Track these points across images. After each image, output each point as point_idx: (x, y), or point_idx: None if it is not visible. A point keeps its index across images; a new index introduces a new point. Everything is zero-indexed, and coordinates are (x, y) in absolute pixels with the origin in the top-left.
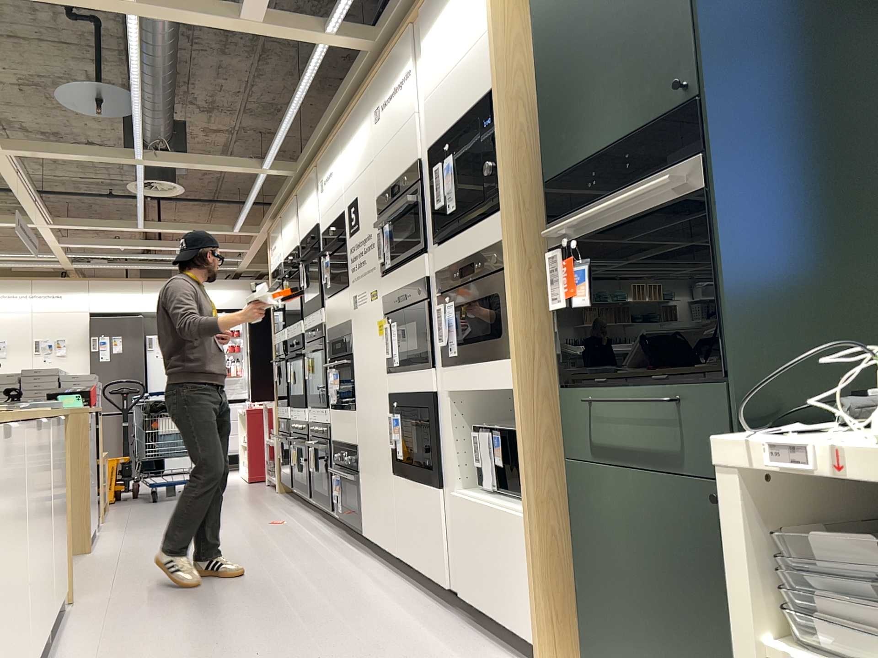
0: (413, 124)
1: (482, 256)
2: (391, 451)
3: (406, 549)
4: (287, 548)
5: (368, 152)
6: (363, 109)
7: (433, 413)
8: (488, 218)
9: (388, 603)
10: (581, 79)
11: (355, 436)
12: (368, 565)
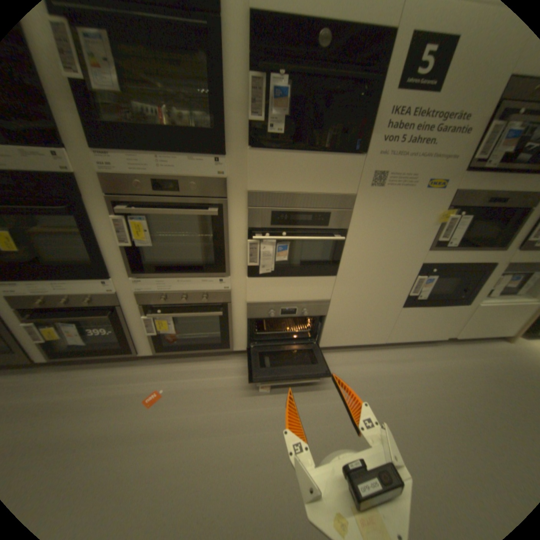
0: None
1: None
2: (407, 297)
3: (399, 338)
4: (273, 401)
5: None
6: None
7: (489, 273)
8: None
9: (427, 365)
10: None
11: (327, 293)
12: (349, 359)
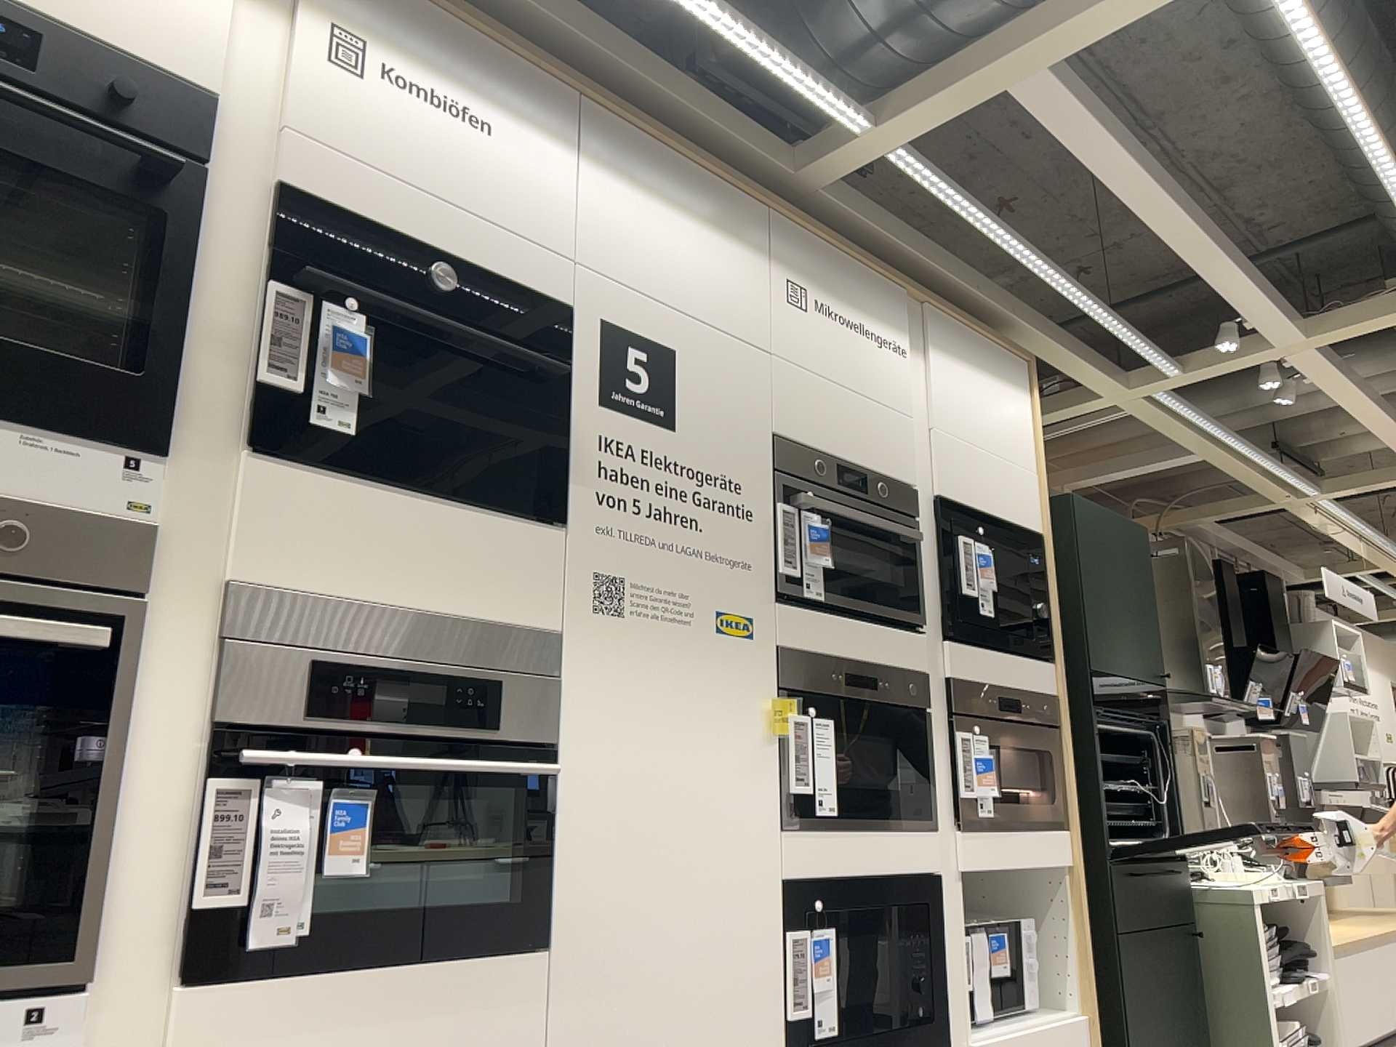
0: (906, 425)
1: (1026, 696)
2: (787, 1030)
3: None
4: None
5: (751, 316)
6: (739, 218)
7: (938, 909)
8: (1019, 654)
9: None
10: (1109, 610)
11: None
12: None
